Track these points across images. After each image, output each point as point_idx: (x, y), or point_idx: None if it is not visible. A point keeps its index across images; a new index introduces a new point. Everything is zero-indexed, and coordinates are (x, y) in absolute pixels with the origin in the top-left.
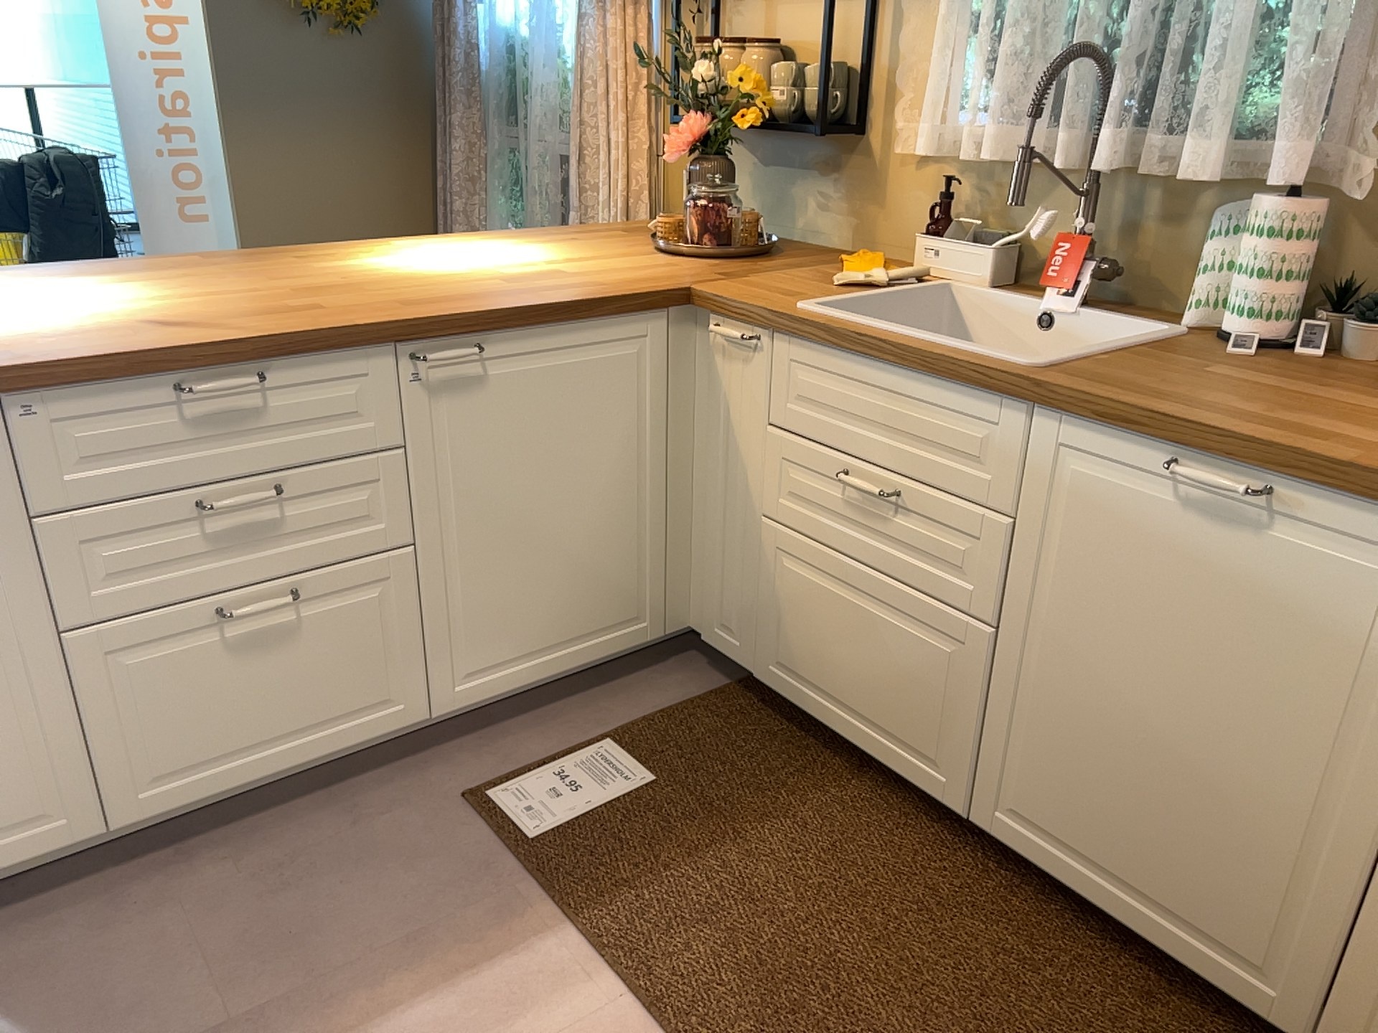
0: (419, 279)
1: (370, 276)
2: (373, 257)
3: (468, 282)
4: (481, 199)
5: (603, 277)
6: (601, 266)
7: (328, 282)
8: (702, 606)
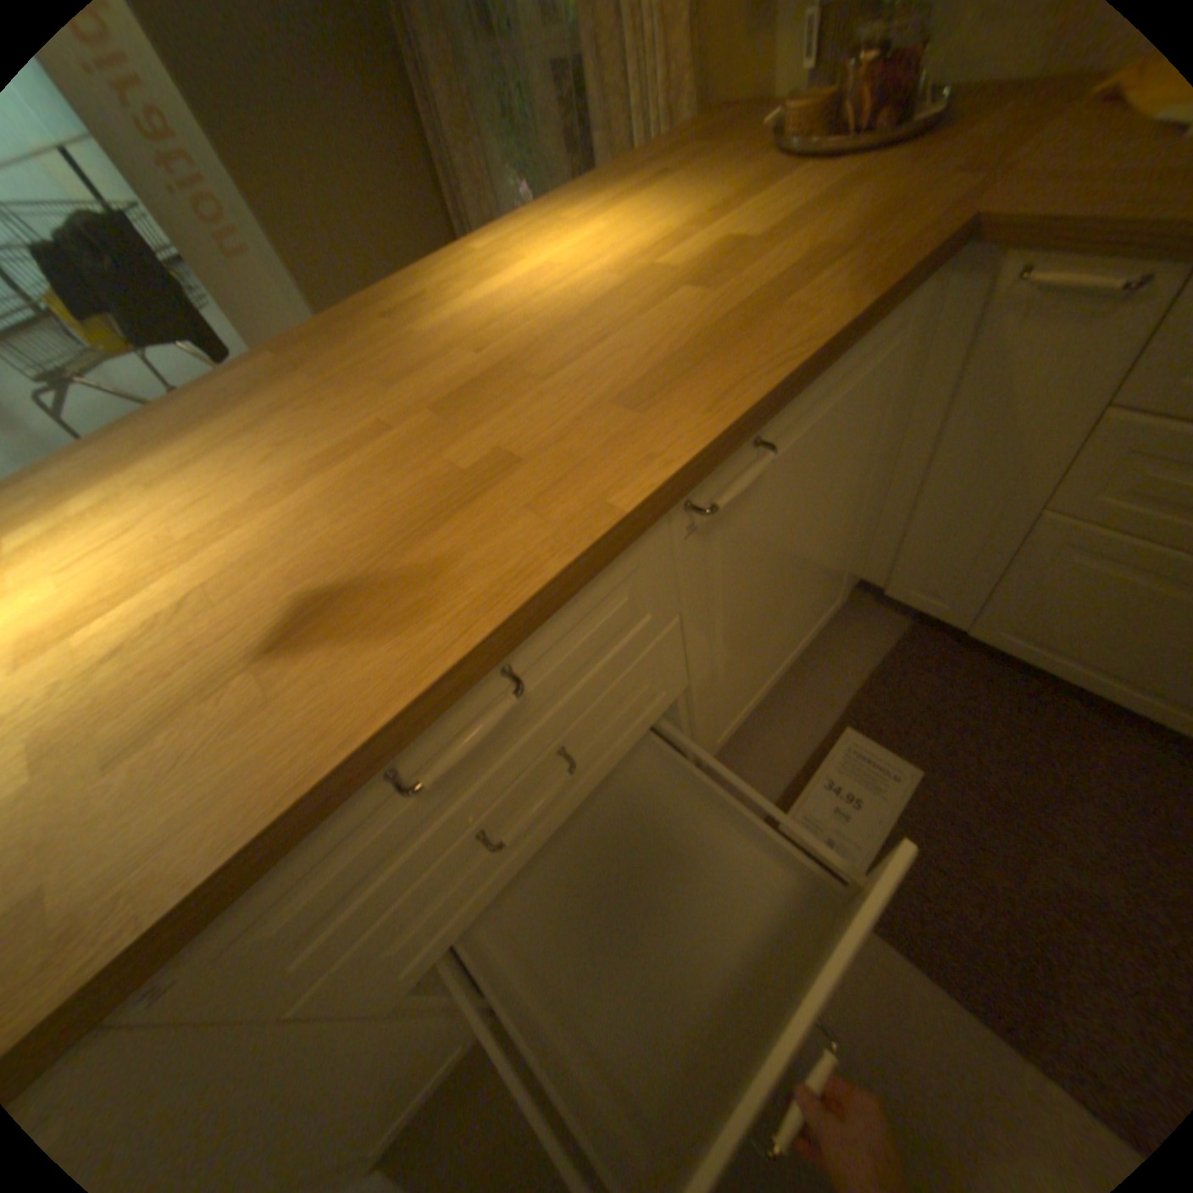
0: (574, 318)
1: (502, 331)
2: (469, 282)
3: (651, 304)
4: (472, 146)
5: (818, 230)
6: (775, 206)
7: (460, 366)
8: (888, 567)
